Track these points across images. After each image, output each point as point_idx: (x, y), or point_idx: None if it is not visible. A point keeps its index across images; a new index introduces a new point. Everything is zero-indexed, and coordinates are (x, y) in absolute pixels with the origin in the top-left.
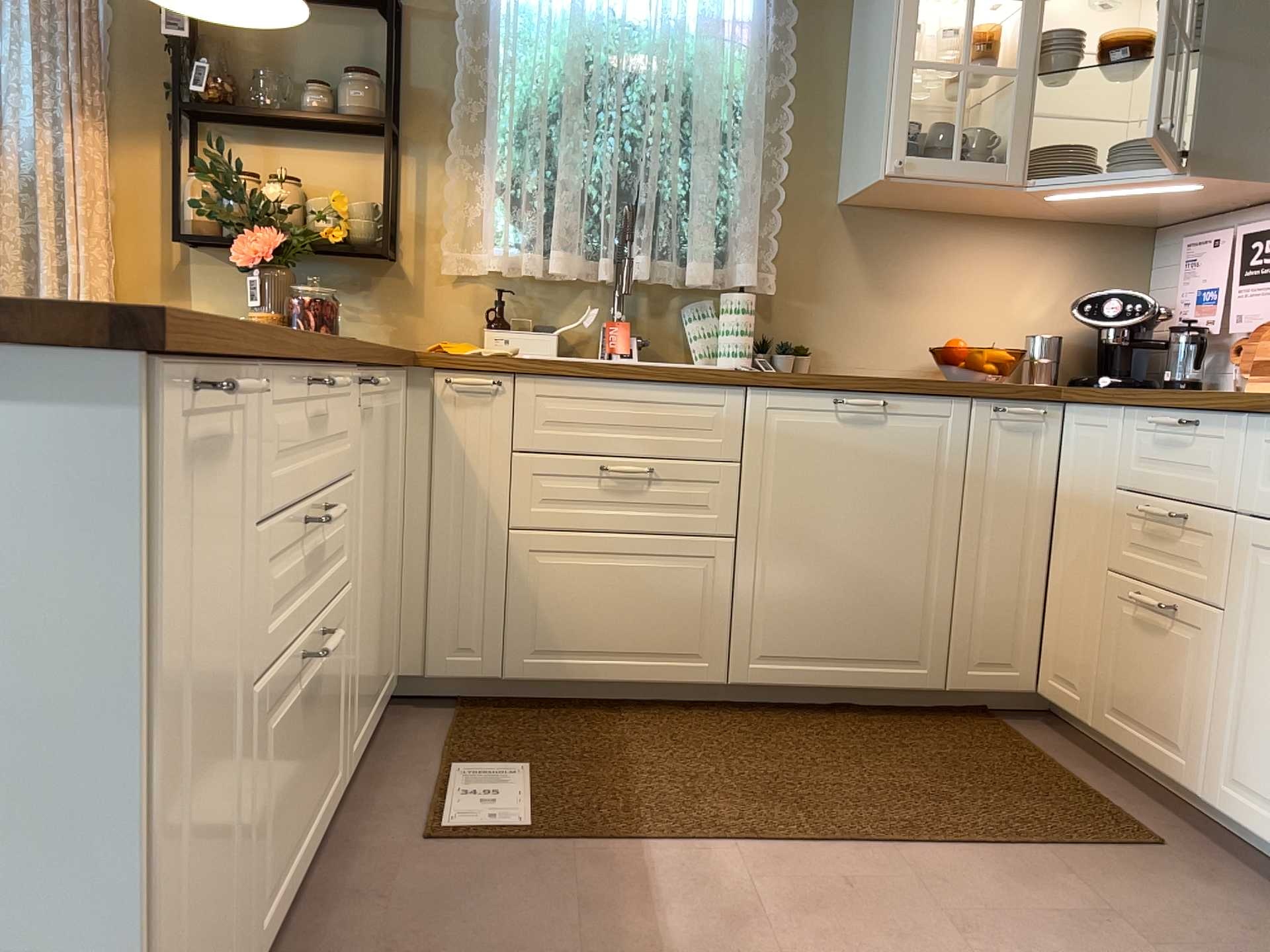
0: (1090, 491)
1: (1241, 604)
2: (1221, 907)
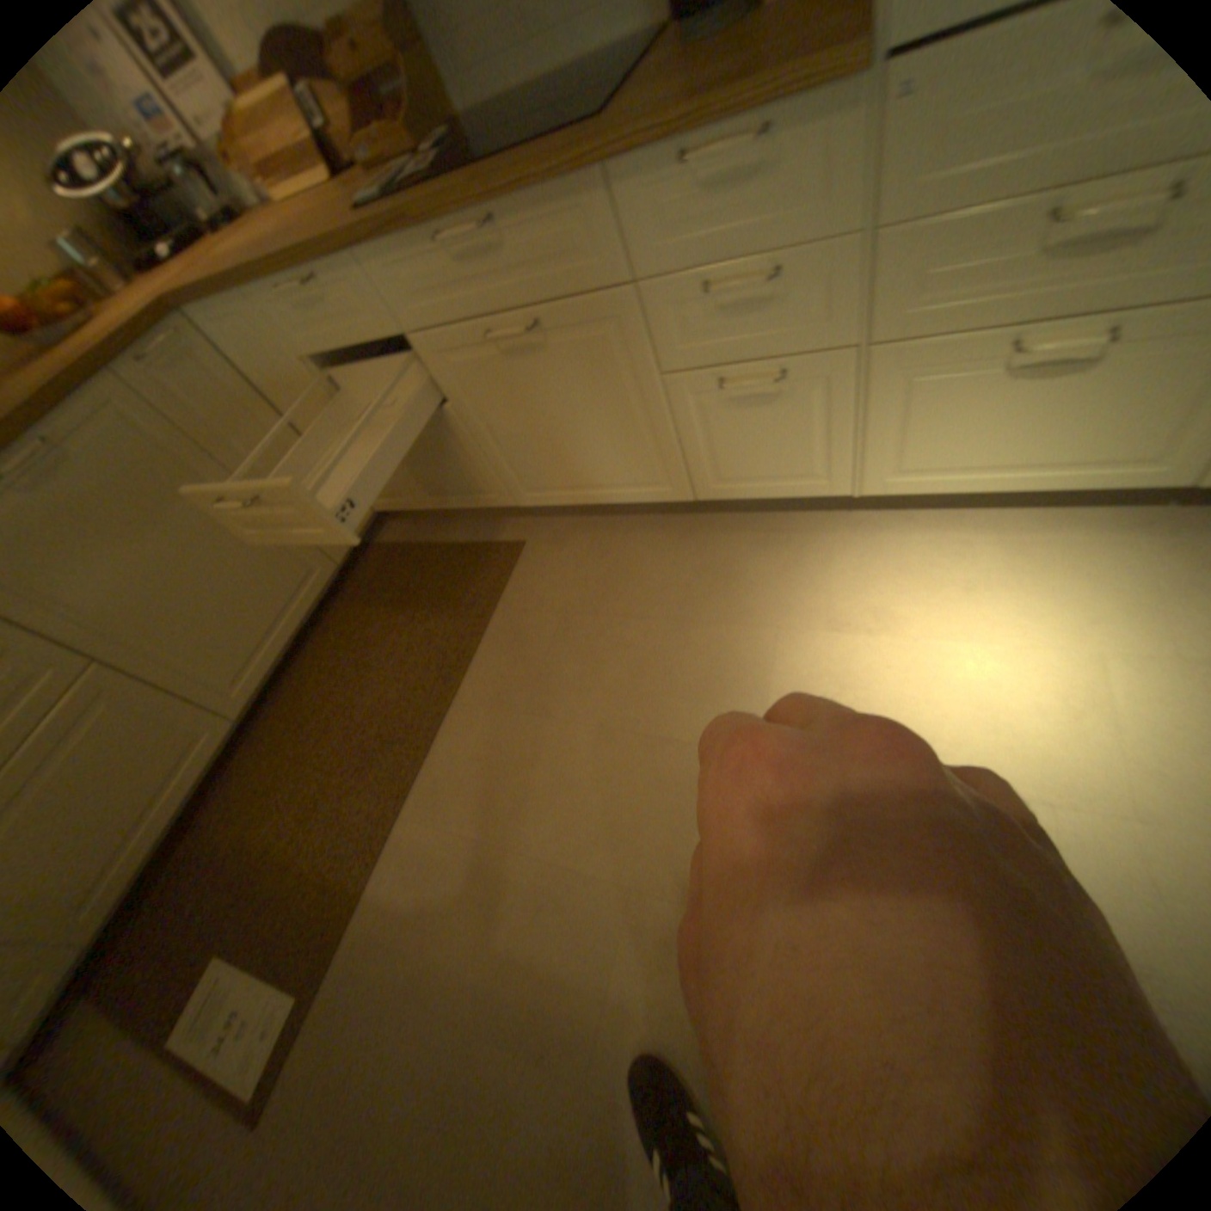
0: (279, 370)
1: (456, 393)
2: (577, 552)
